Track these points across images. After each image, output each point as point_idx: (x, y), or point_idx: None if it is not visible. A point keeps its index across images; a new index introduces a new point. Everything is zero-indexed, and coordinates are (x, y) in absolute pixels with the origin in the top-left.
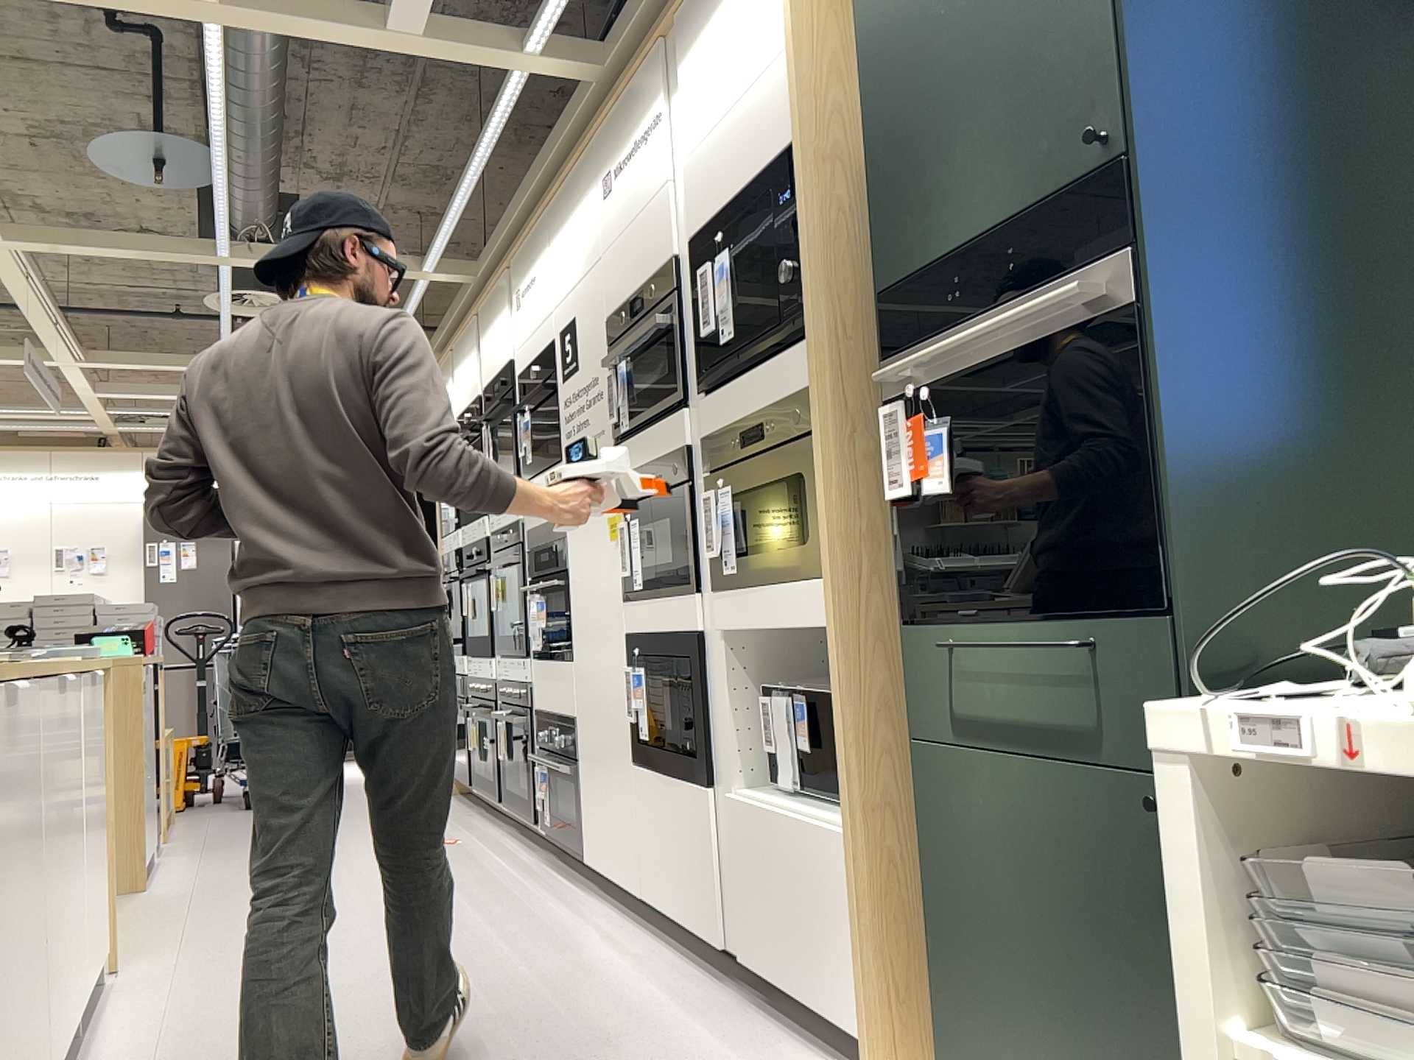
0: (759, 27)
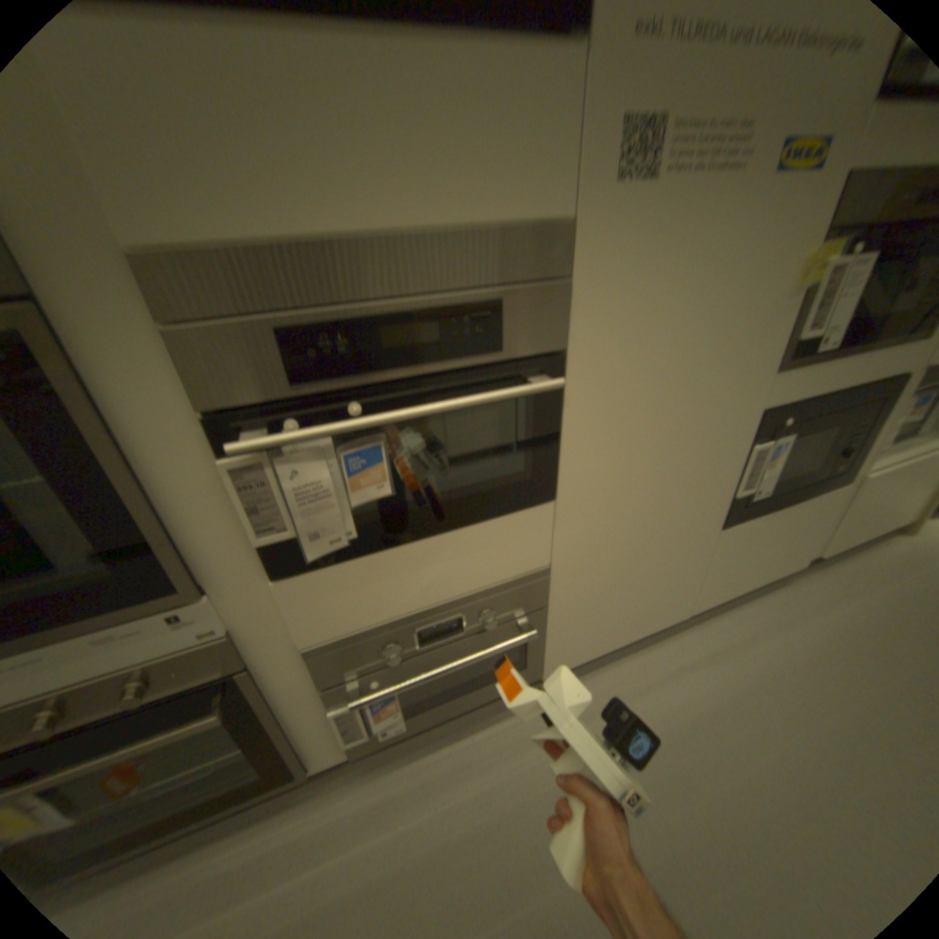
0: None
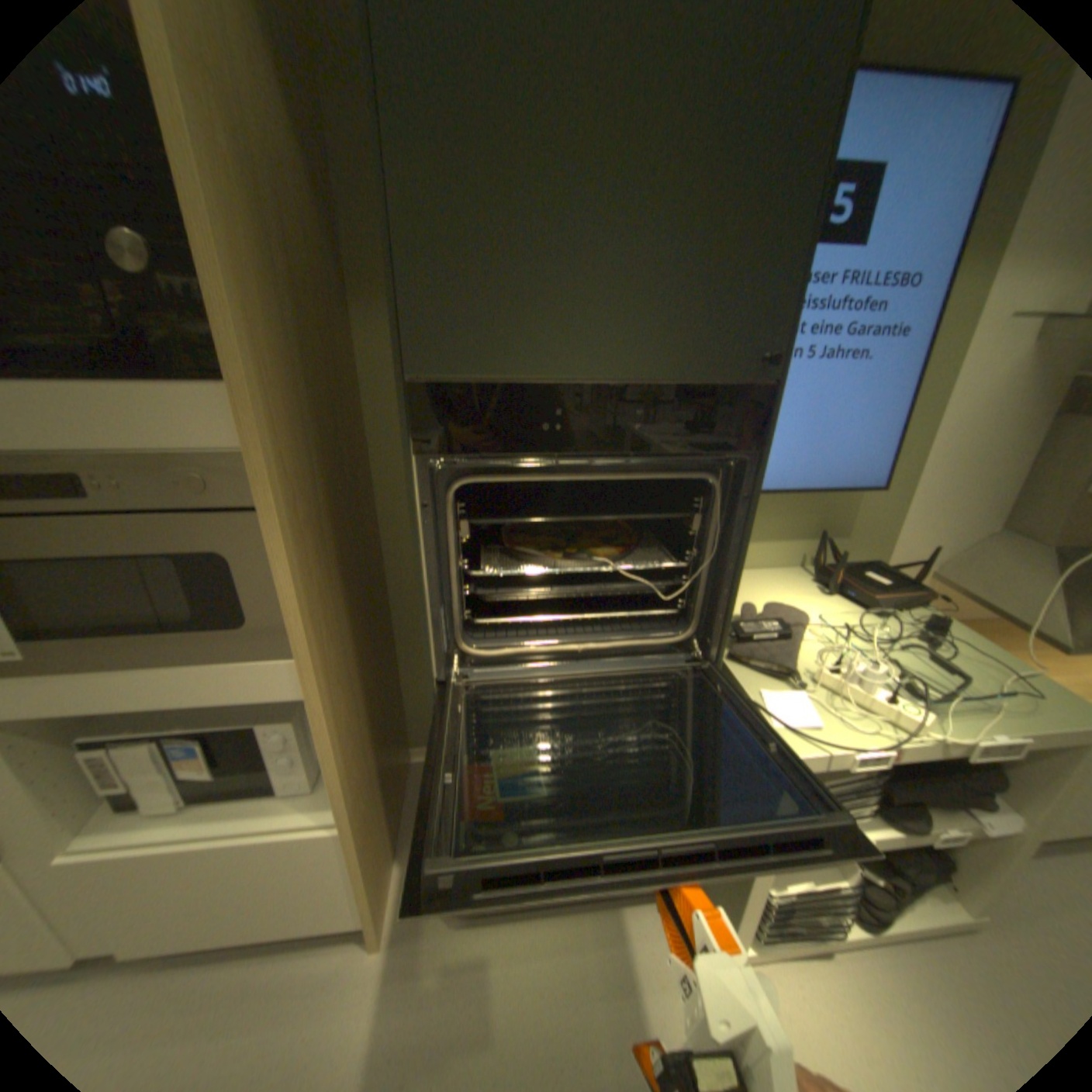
0: None
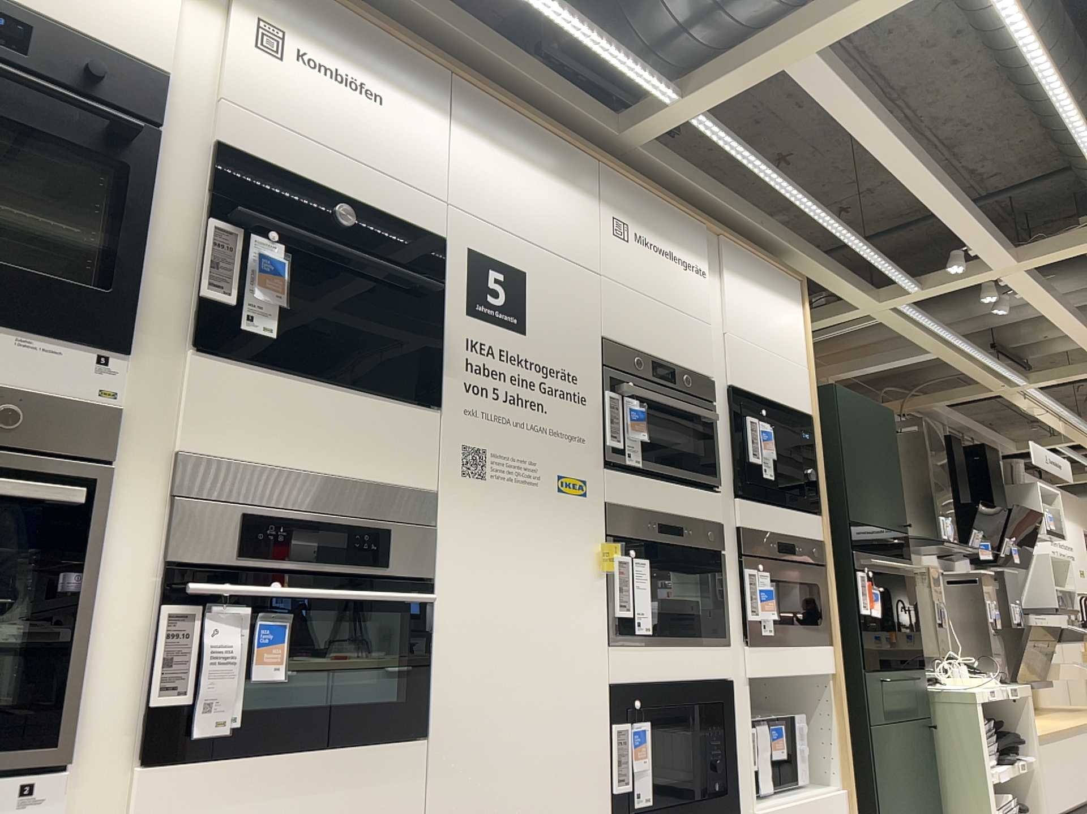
0: (787, 334)
